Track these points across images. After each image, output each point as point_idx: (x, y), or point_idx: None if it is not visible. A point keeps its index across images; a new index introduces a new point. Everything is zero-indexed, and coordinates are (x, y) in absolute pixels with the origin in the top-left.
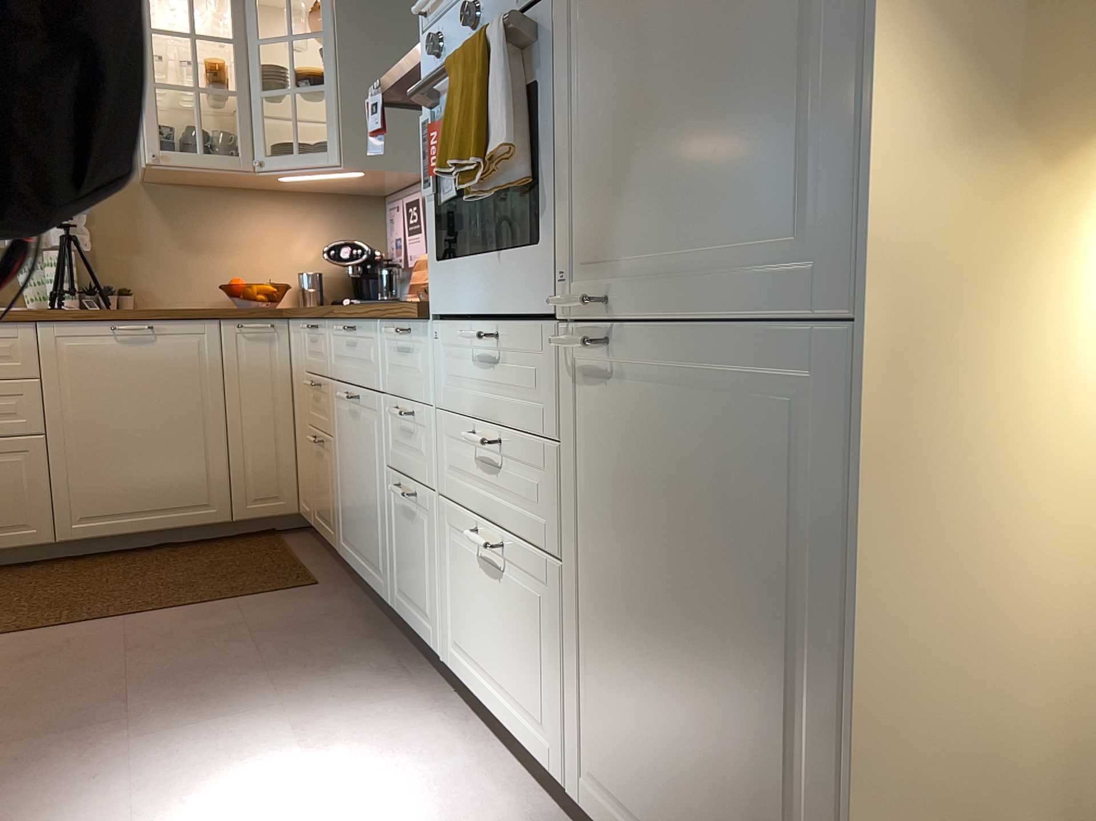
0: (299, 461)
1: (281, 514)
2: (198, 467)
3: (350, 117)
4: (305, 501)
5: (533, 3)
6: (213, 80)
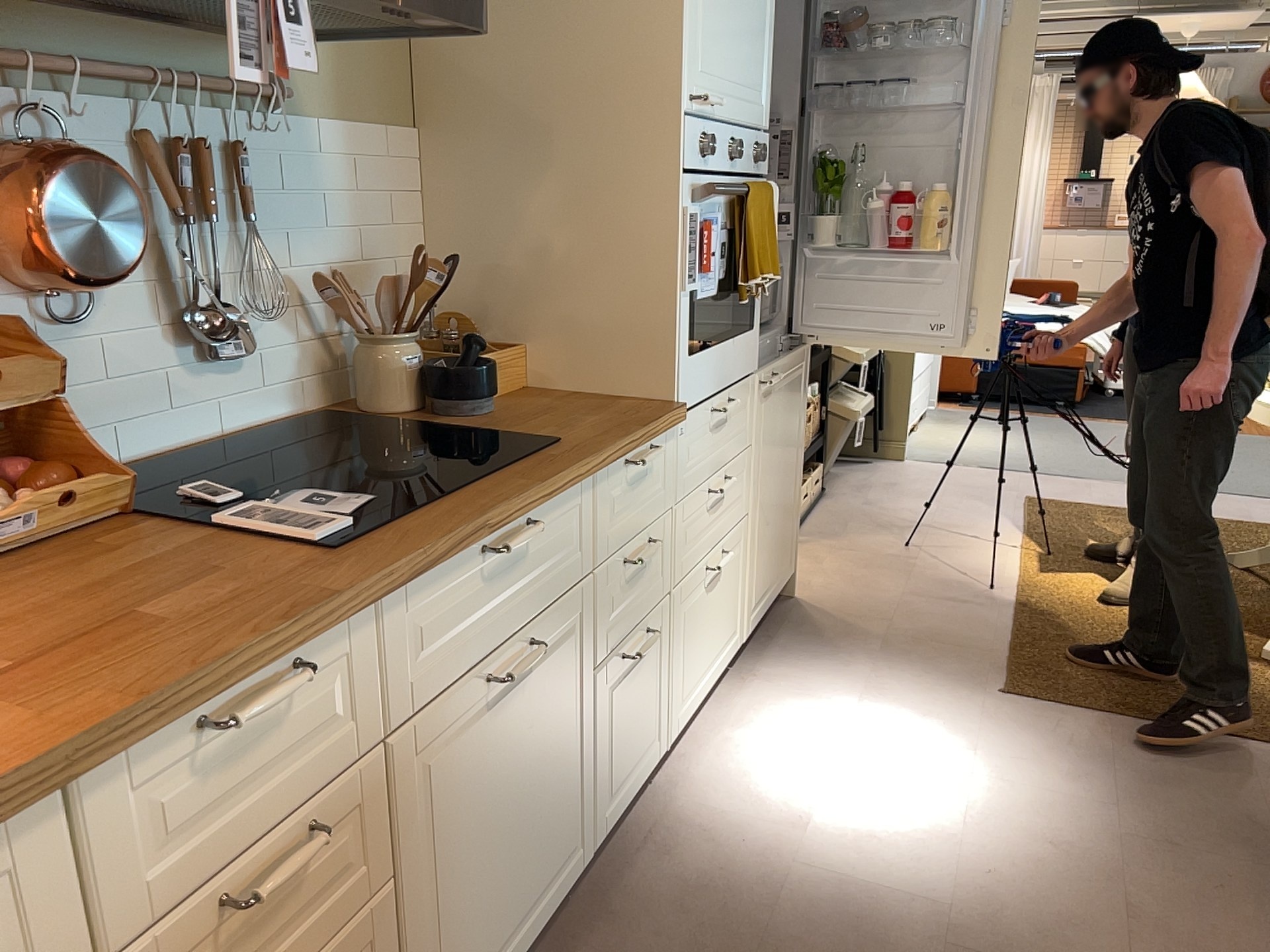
0: None
1: None
2: None
3: None
4: None
5: (756, 179)
6: None
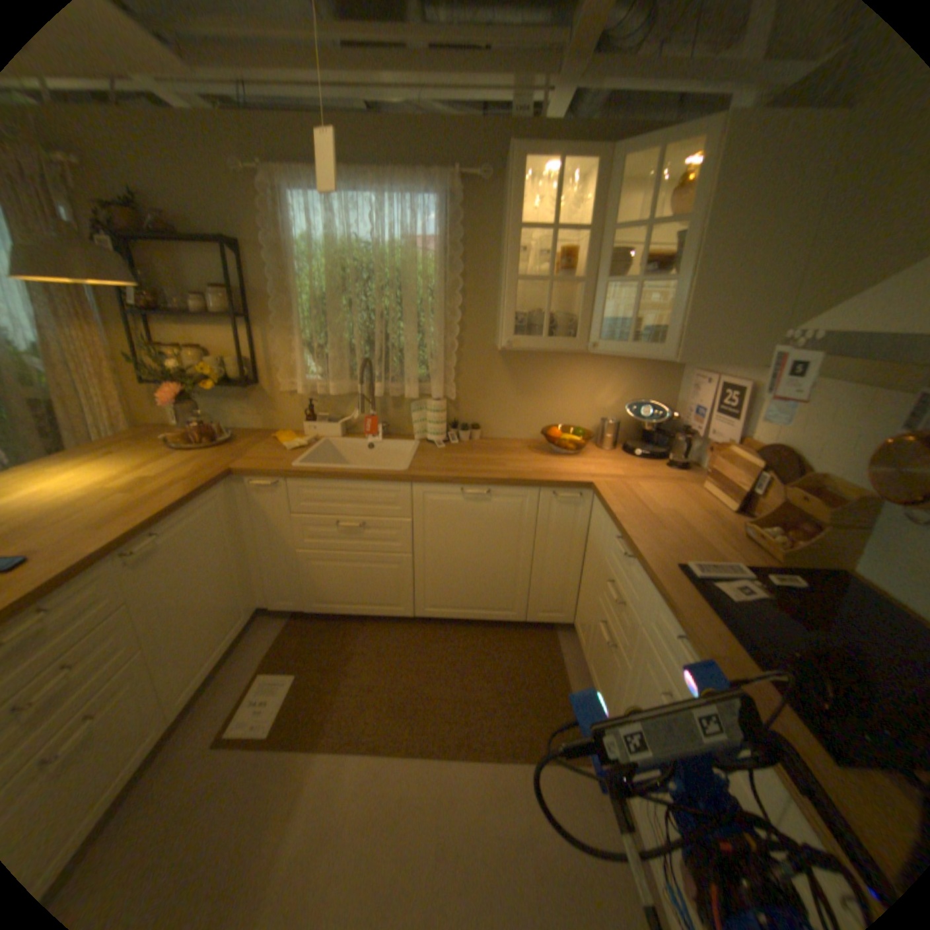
0: (583, 600)
1: (561, 624)
2: (508, 587)
3: (700, 312)
4: (582, 632)
5: None
6: (563, 262)
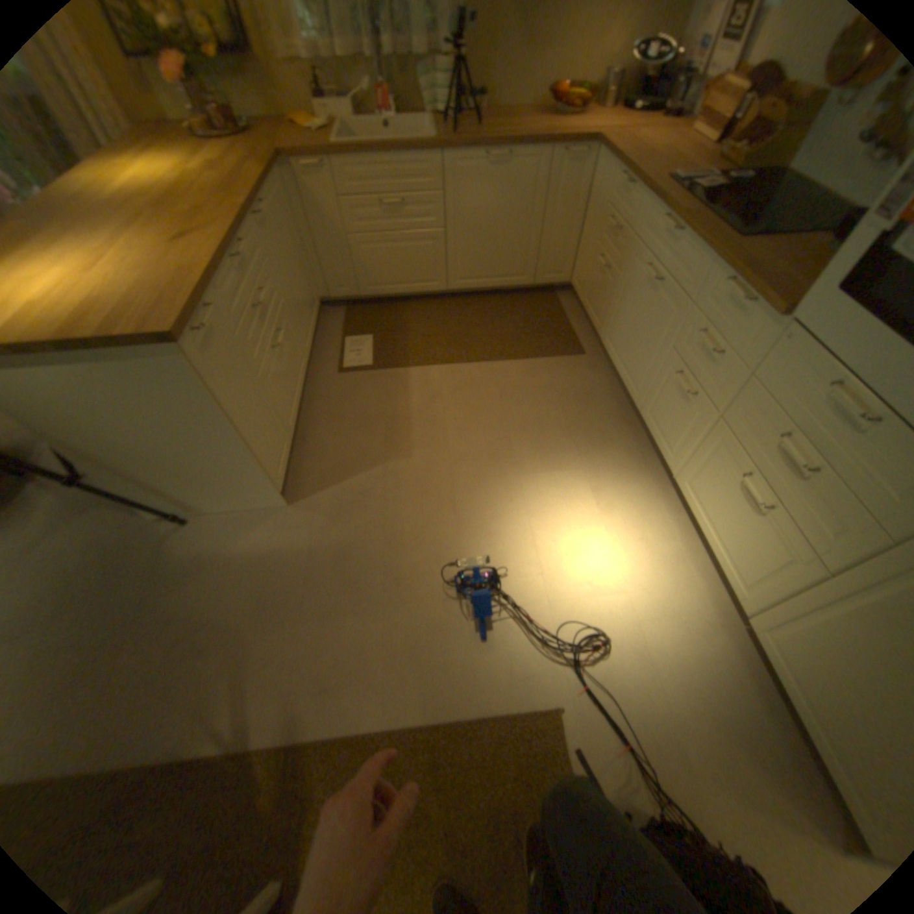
0: (581, 255)
1: (560, 283)
2: (522, 253)
3: None
4: (578, 282)
5: None
6: None
